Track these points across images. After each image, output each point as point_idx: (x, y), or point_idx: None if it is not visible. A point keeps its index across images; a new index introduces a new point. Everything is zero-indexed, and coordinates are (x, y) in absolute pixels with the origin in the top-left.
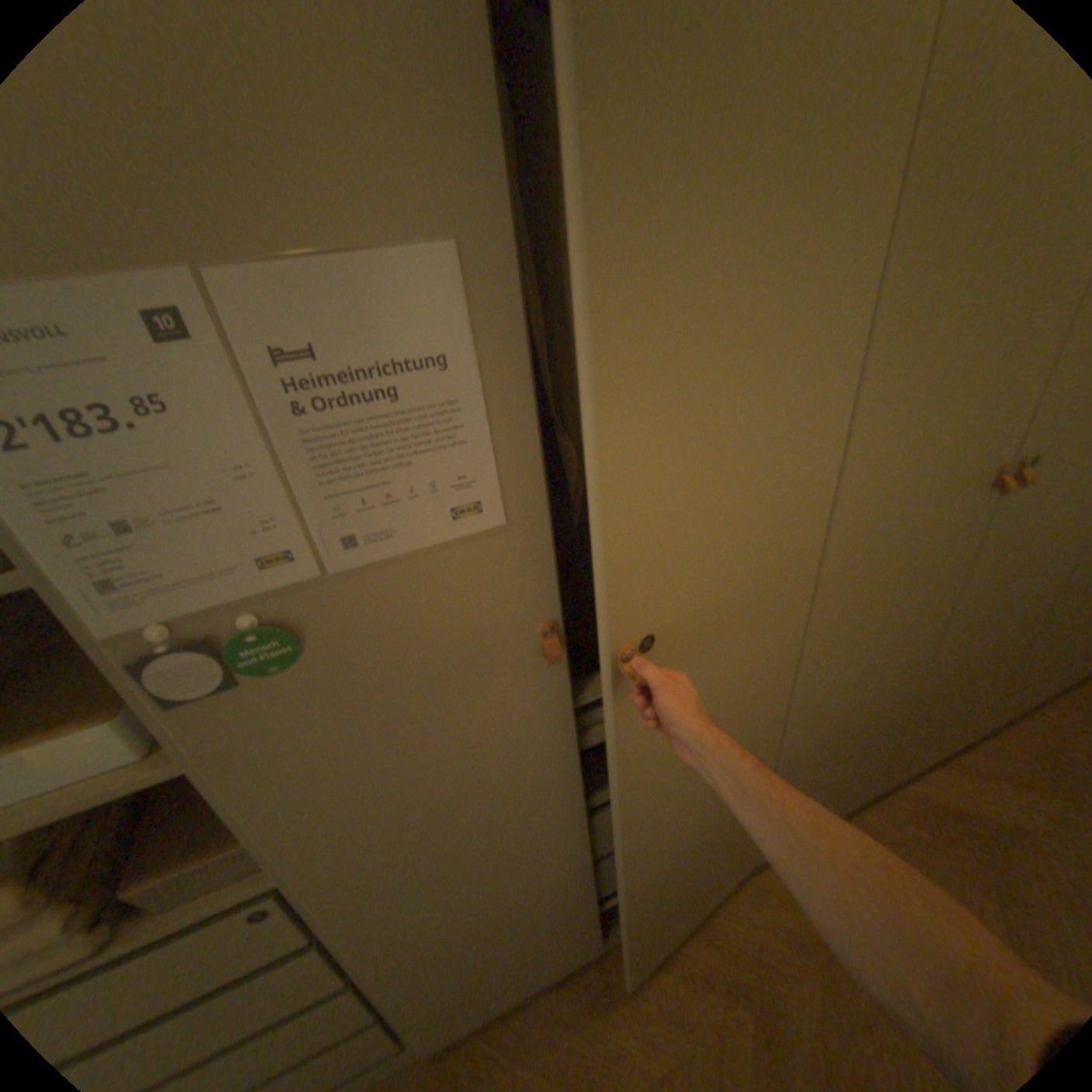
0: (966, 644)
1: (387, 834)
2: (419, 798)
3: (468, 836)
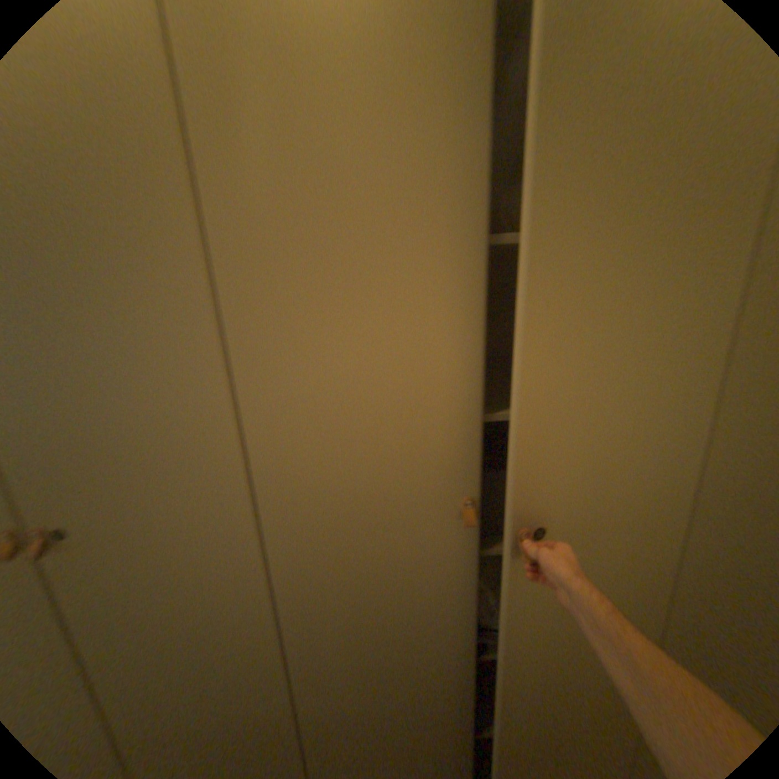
0: (521, 671)
1: None
2: None
3: None
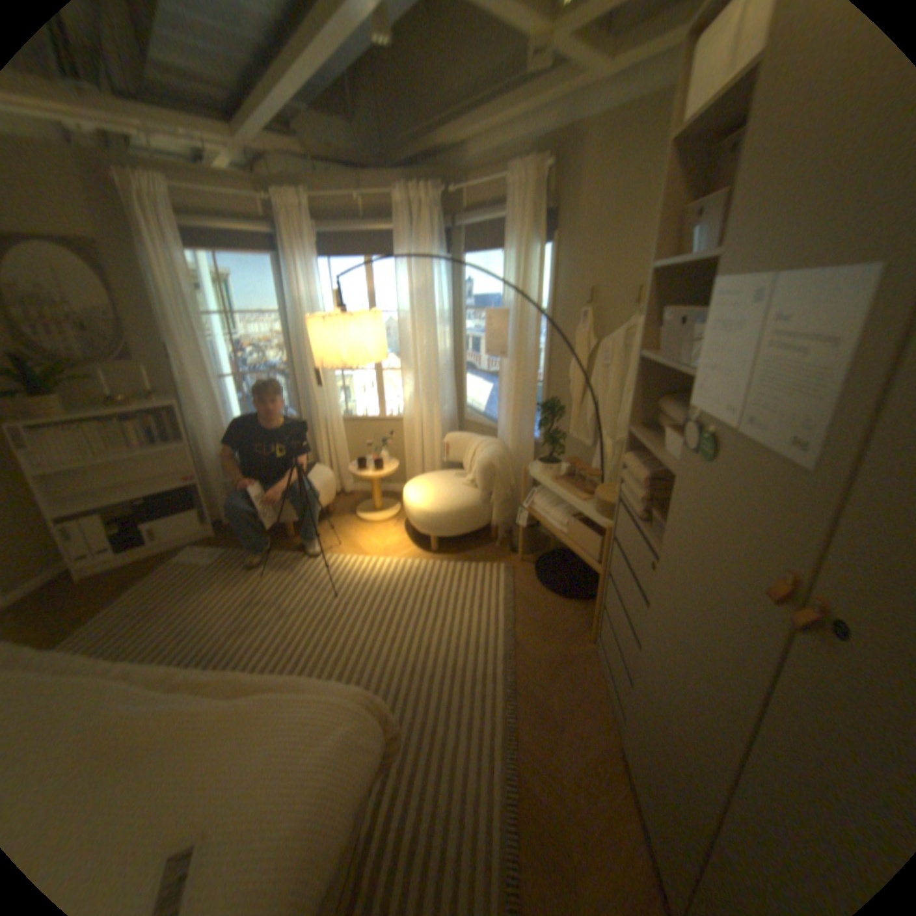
0: None
1: (680, 591)
2: (695, 592)
3: (692, 654)
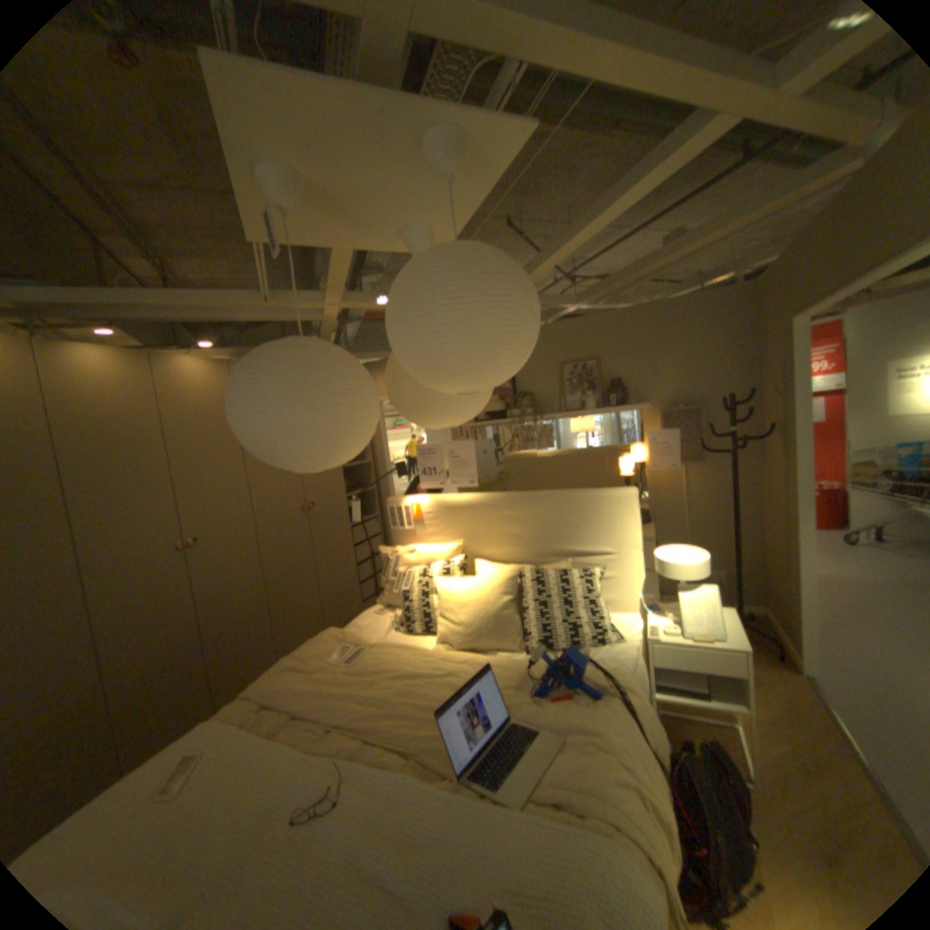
0: (216, 617)
1: None
2: None
3: None
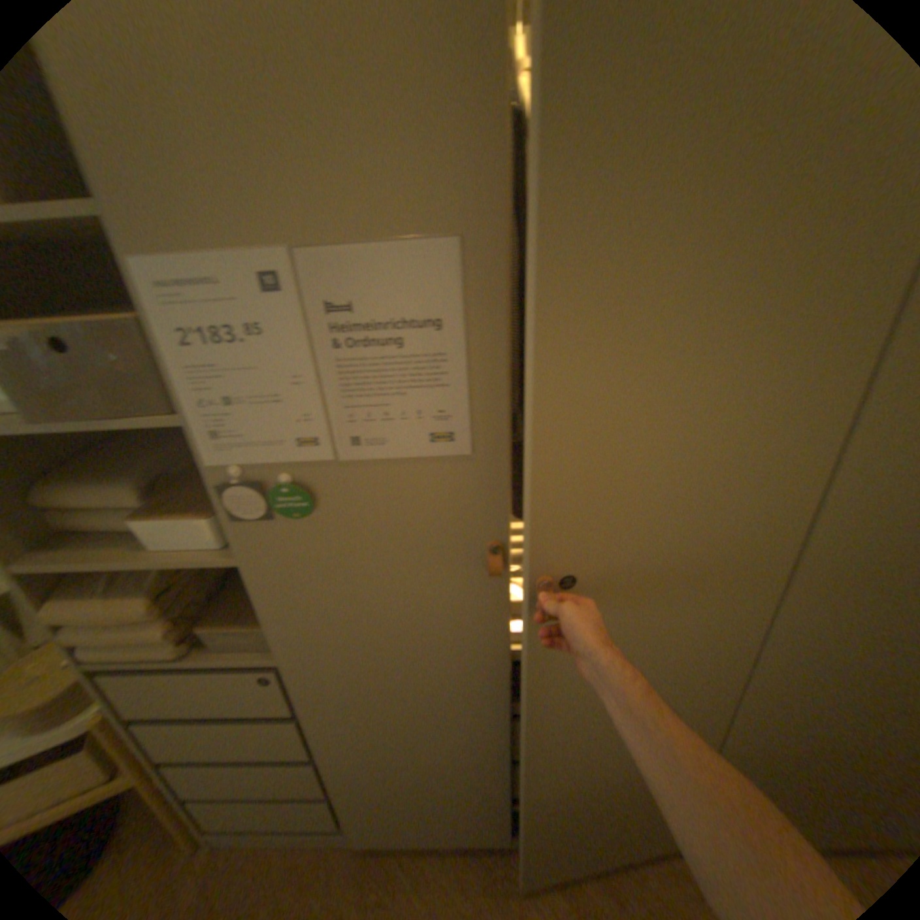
0: None
1: (349, 661)
2: (375, 644)
3: (408, 690)
